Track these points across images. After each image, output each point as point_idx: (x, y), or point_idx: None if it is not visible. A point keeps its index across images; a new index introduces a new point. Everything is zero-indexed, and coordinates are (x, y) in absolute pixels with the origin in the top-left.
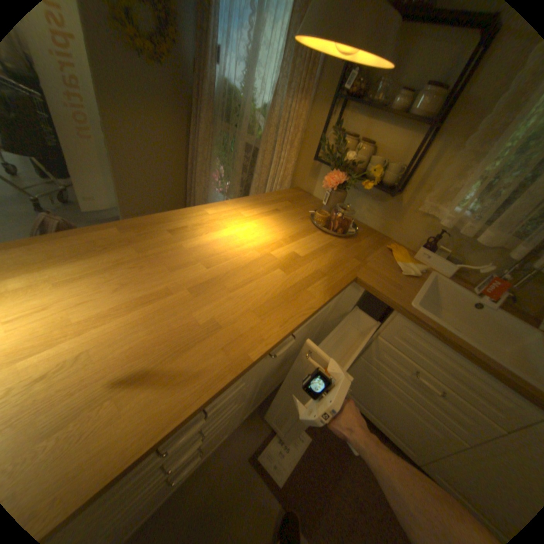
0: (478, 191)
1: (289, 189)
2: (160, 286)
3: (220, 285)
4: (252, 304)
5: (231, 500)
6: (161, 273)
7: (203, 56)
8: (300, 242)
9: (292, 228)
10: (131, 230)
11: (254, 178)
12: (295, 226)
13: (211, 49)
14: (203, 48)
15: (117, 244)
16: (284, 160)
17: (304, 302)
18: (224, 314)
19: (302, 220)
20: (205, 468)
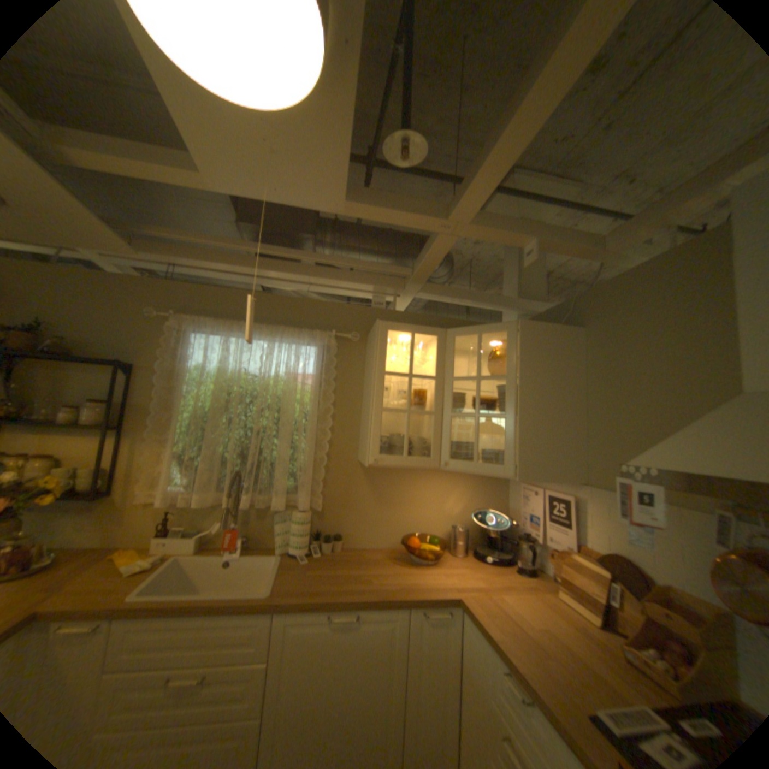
0: (171, 469)
1: None
2: None
3: None
4: None
5: None
6: None
7: None
8: None
9: None
10: None
11: None
12: None
13: None
14: None
15: None
16: None
17: None
18: None
19: None
20: None
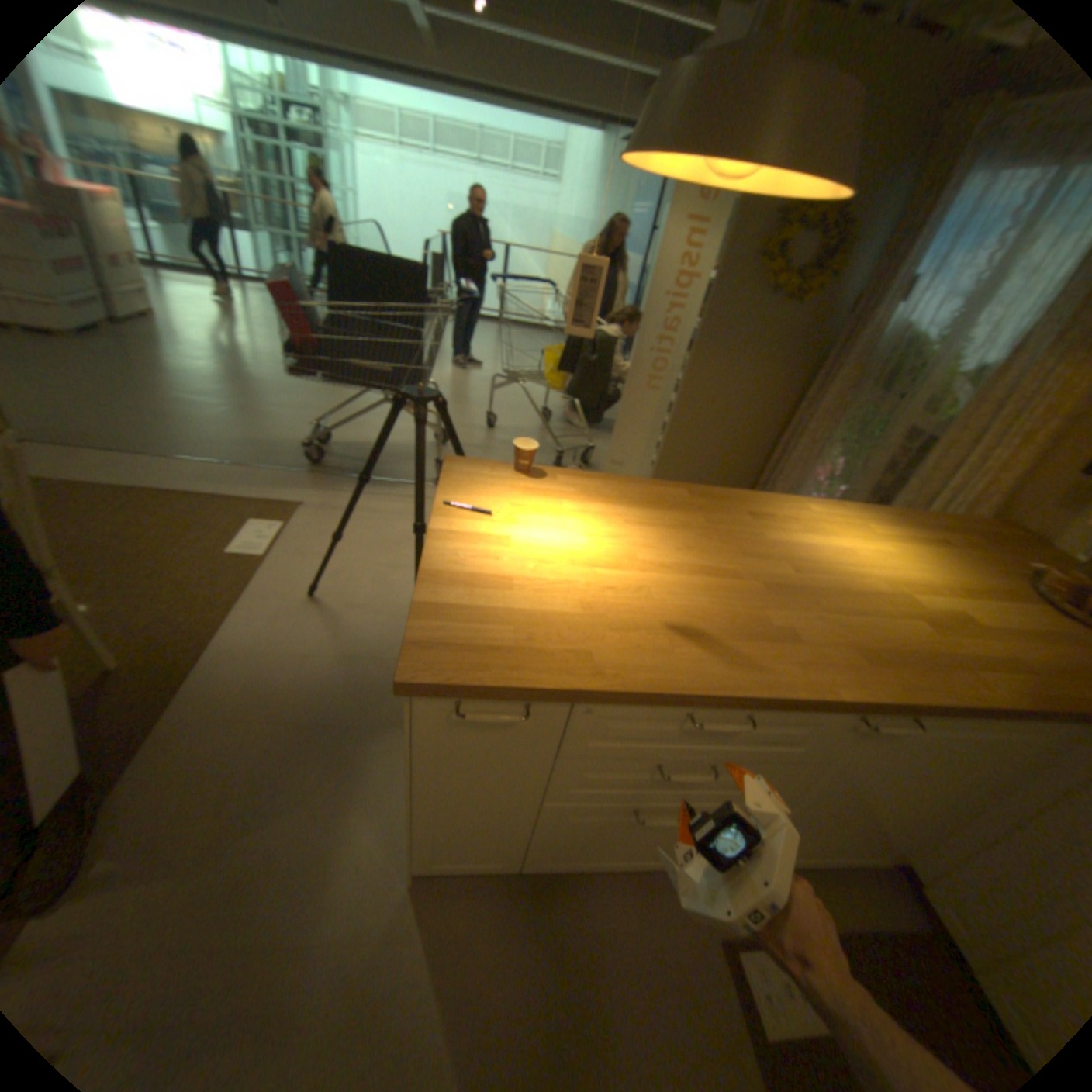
0: None
1: (990, 520)
2: (730, 566)
3: (813, 599)
4: (861, 643)
5: (675, 973)
6: (734, 554)
7: (881, 290)
8: (989, 605)
9: (976, 580)
10: (704, 498)
11: (911, 486)
12: (987, 578)
13: (900, 281)
14: (887, 279)
15: (686, 506)
16: (999, 462)
17: (967, 686)
18: (812, 632)
19: (1007, 576)
20: (651, 892)
